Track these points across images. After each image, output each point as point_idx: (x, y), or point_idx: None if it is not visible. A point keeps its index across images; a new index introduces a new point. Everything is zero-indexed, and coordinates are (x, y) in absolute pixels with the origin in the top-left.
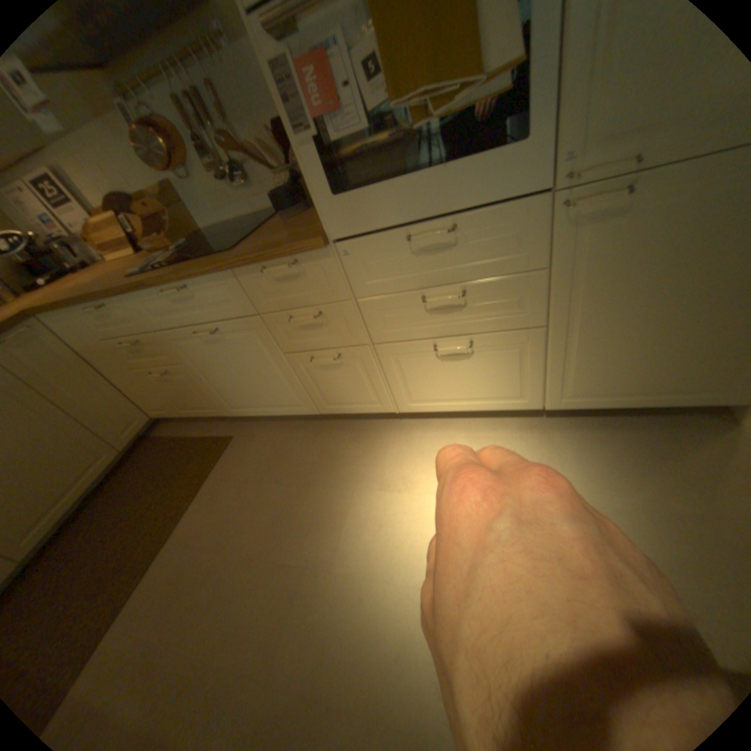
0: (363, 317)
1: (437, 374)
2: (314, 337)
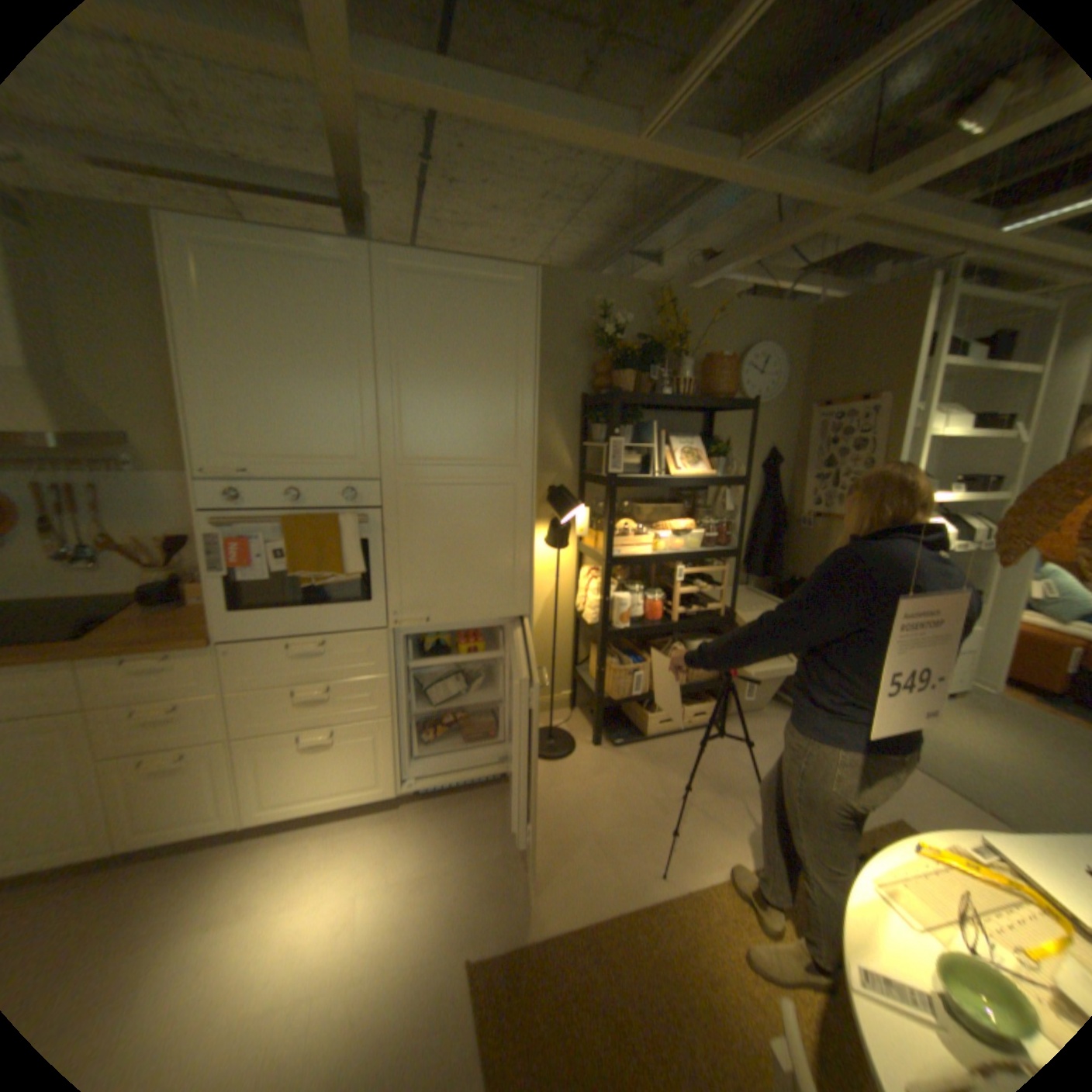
0: (224, 713)
1: (293, 772)
2: (151, 739)
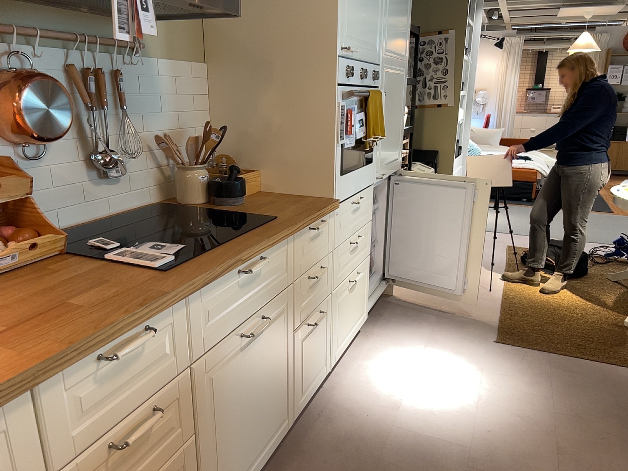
0: (333, 265)
1: (347, 308)
2: (312, 297)
